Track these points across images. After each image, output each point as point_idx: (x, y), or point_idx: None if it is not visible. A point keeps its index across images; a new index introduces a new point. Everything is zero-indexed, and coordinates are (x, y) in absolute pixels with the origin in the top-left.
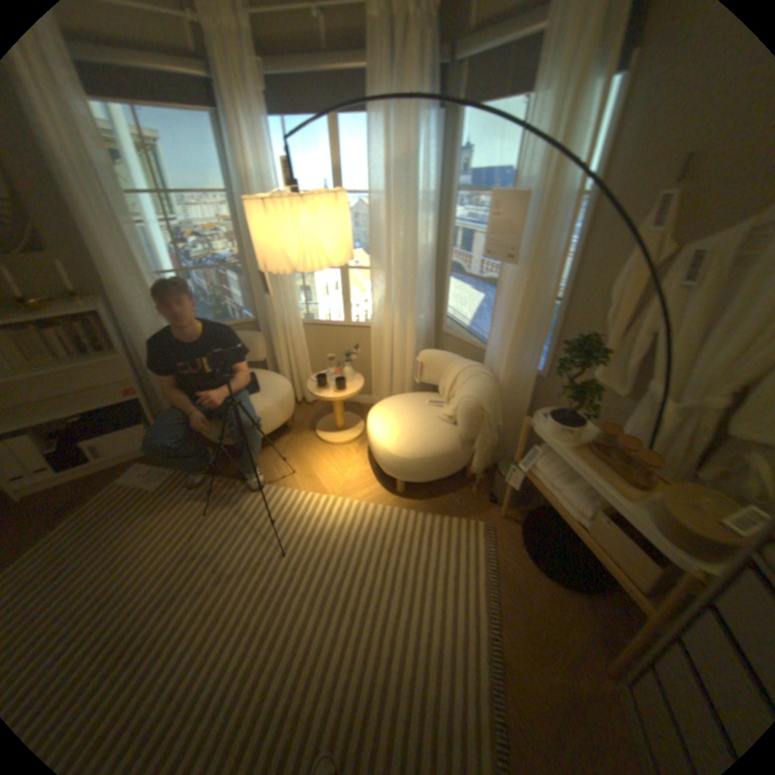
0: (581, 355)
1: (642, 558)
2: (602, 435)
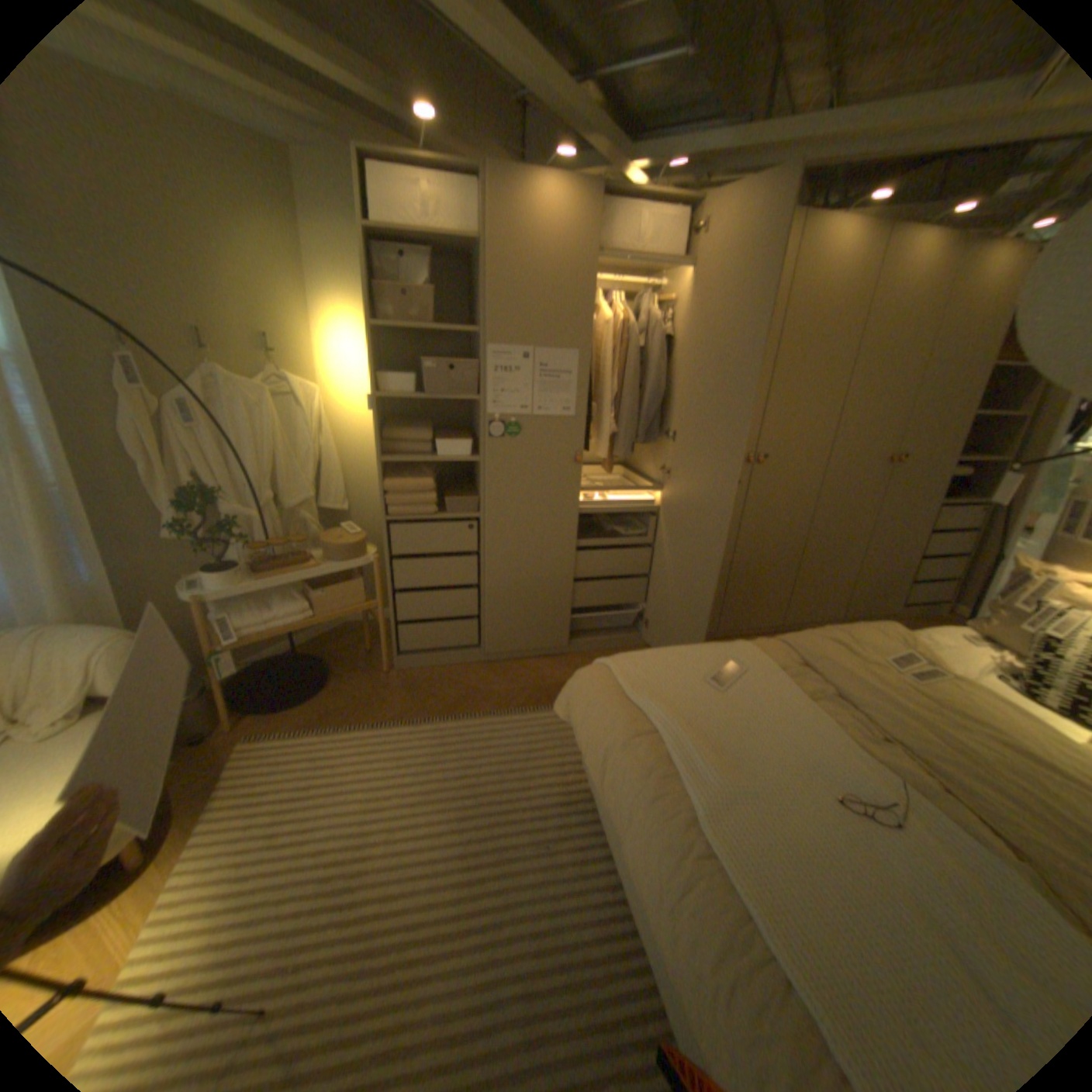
0: (184, 510)
1: (350, 586)
2: (250, 559)
